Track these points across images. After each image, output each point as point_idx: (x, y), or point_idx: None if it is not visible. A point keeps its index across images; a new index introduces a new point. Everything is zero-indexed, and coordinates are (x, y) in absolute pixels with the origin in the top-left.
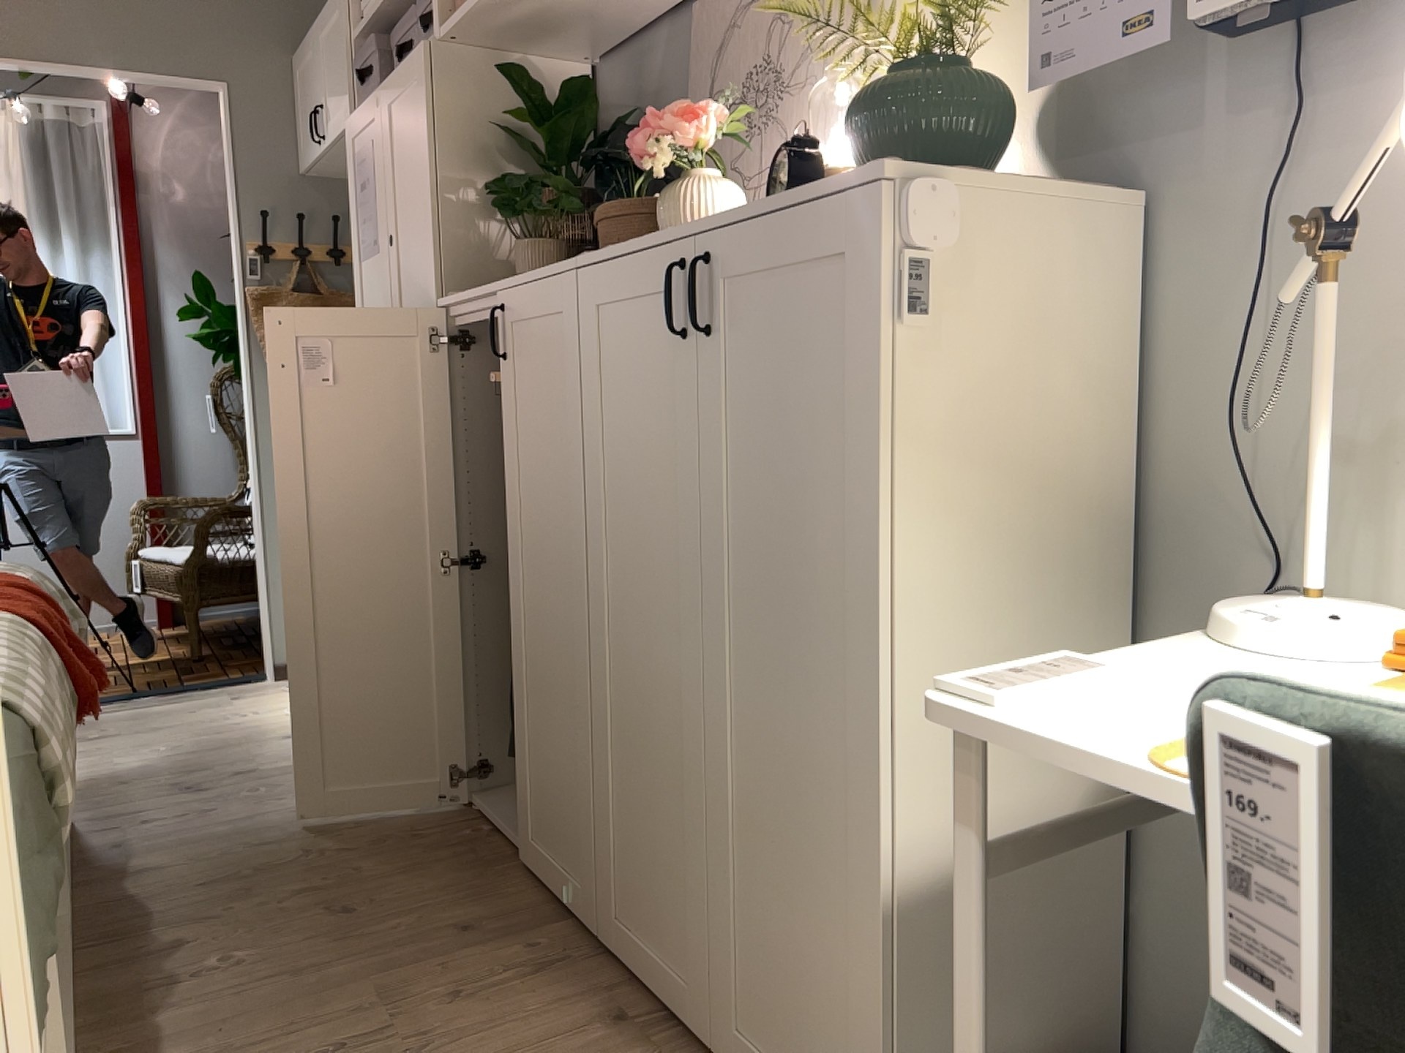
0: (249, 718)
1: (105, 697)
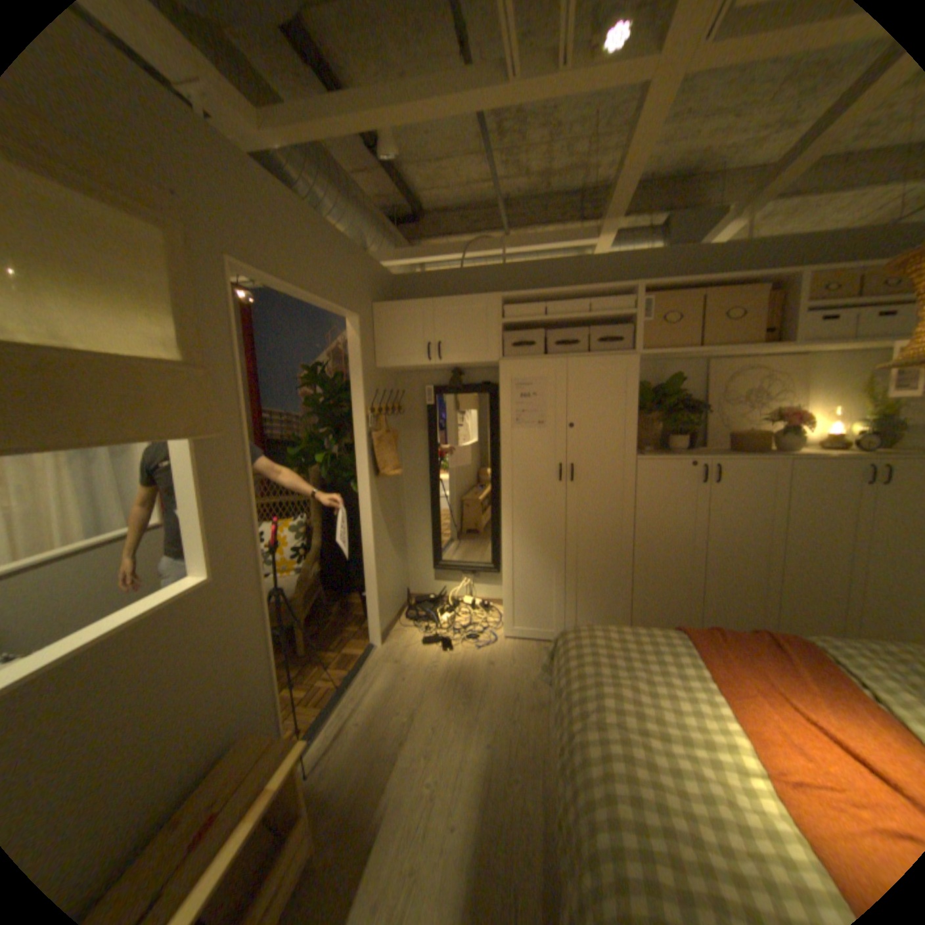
0: (441, 666)
1: (330, 702)
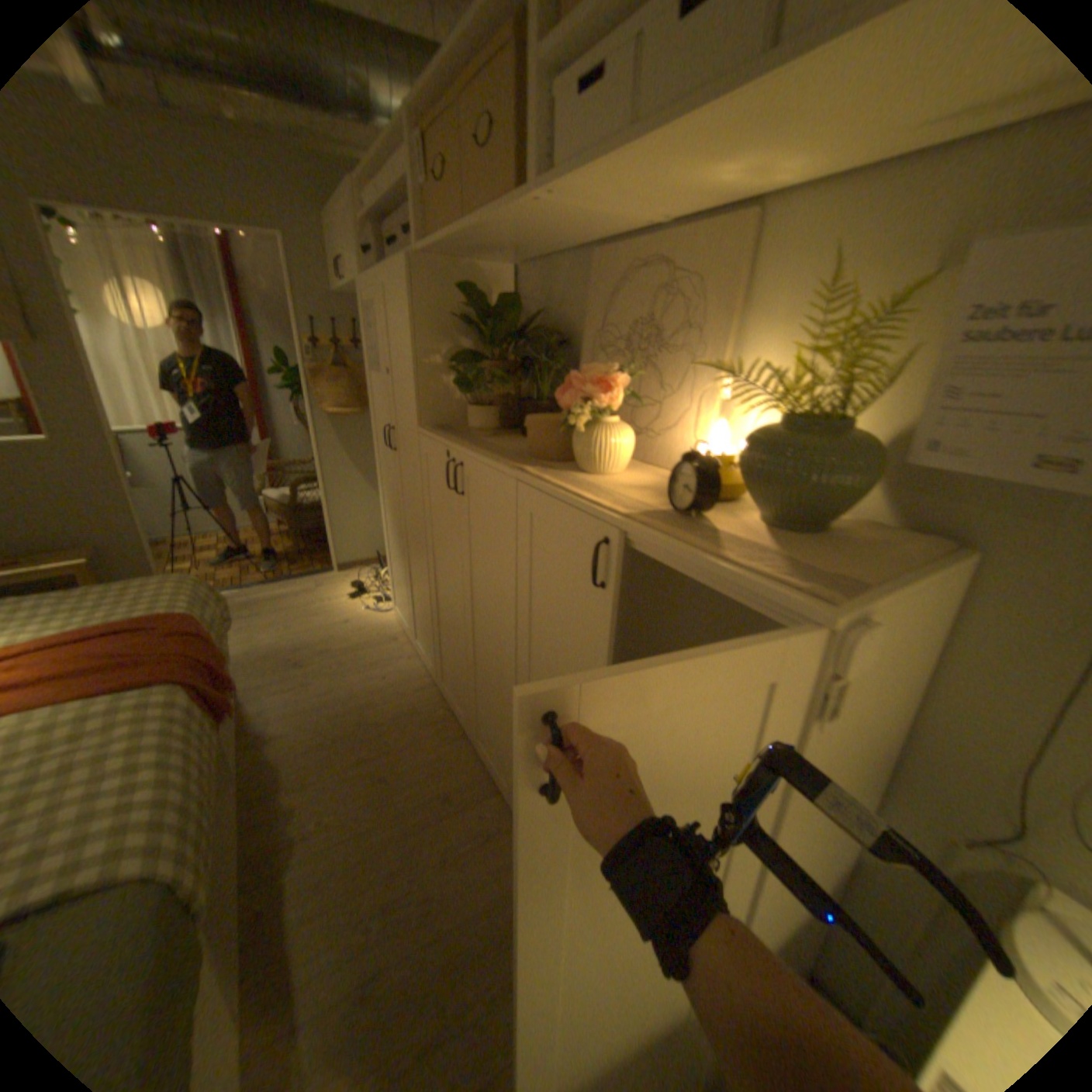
0: (326, 604)
1: (252, 584)
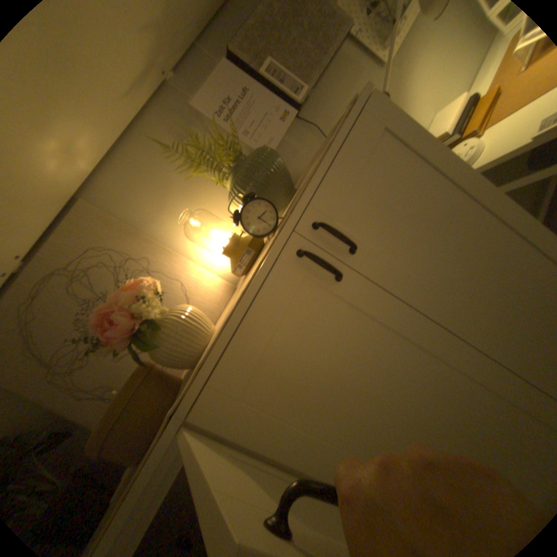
0: None
1: None
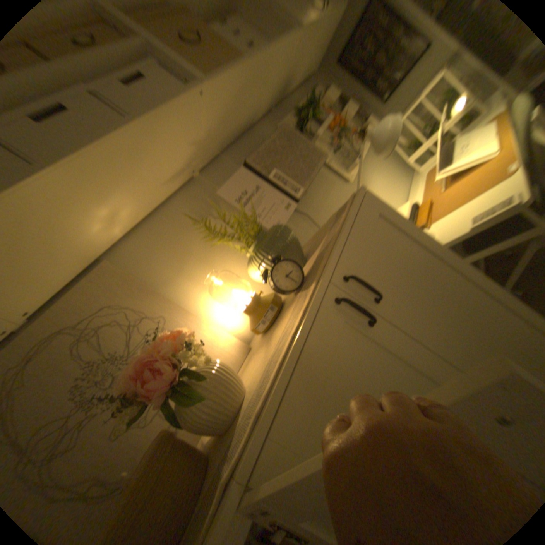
0: None
1: None
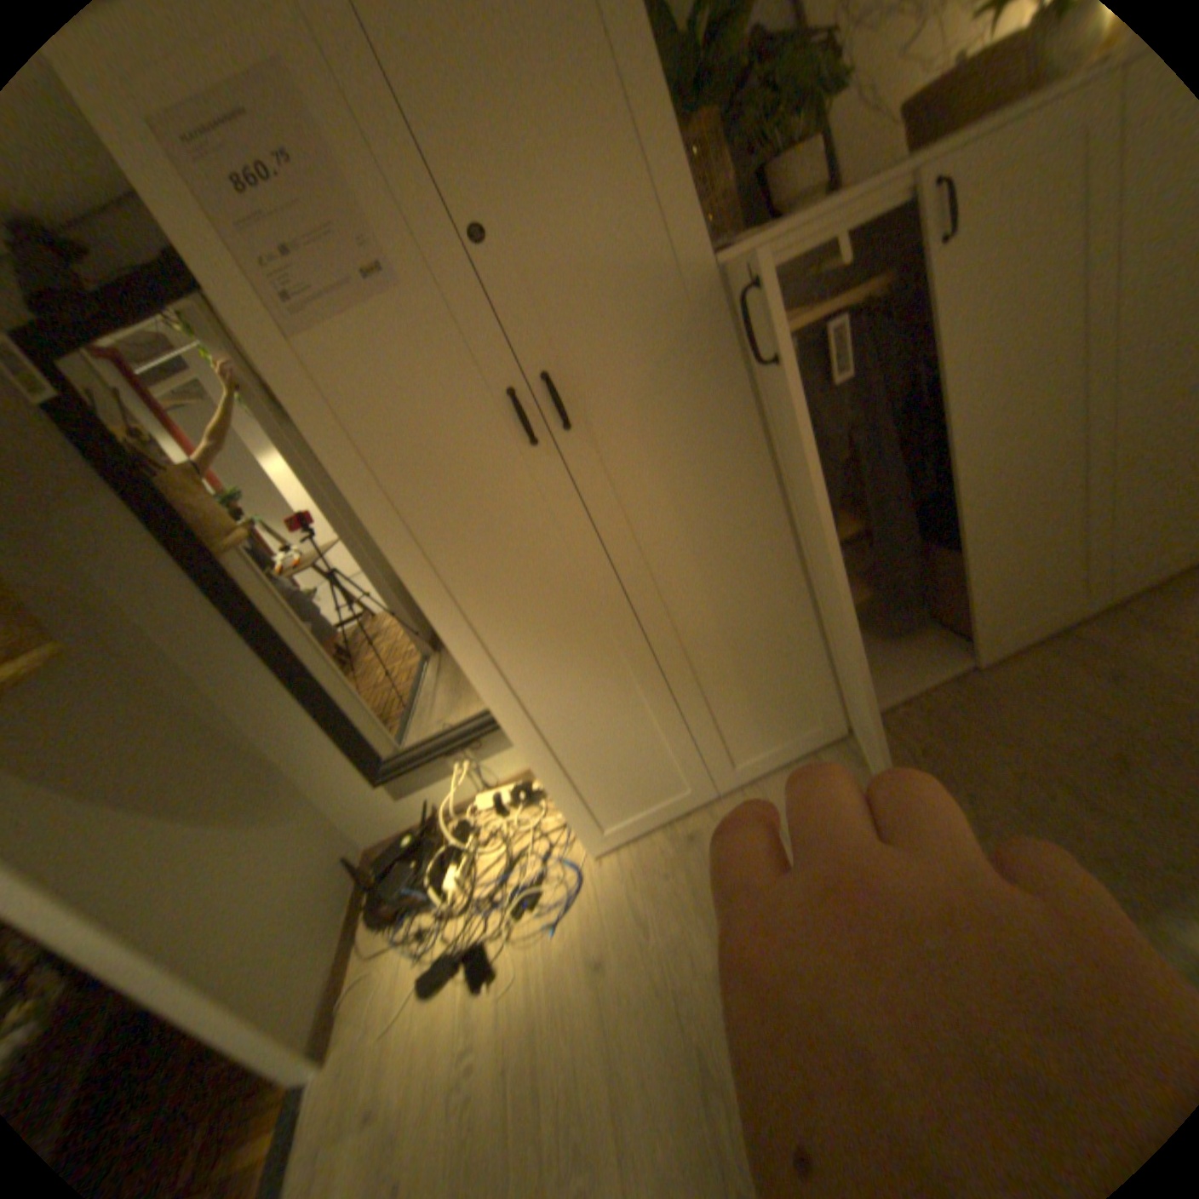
0: (487, 1051)
1: None
